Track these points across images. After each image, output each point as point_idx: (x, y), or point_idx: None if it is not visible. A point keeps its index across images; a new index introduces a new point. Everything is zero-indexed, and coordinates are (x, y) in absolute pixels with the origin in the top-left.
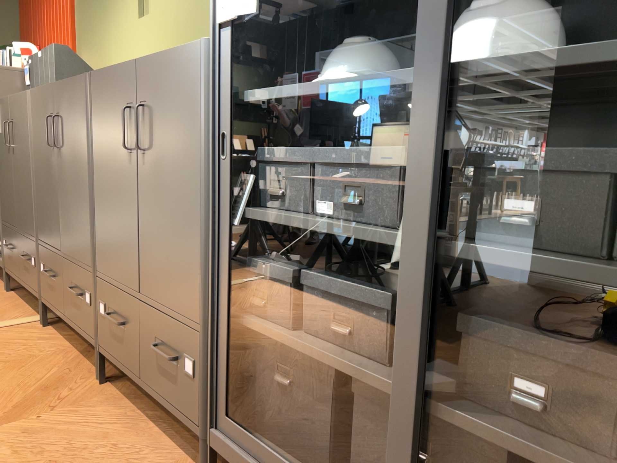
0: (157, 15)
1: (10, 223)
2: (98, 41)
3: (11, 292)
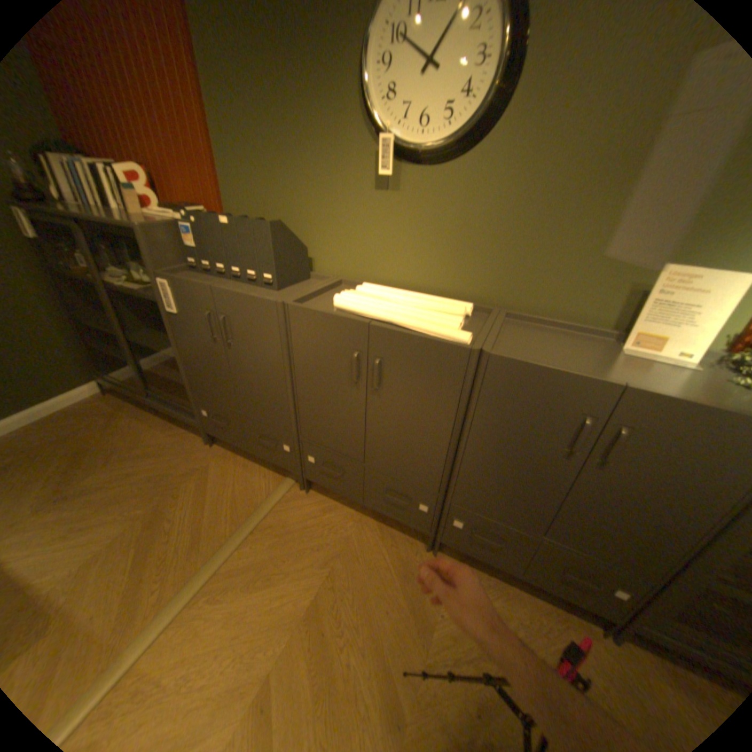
0: (418, 198)
1: (219, 402)
2: (273, 186)
3: (216, 446)
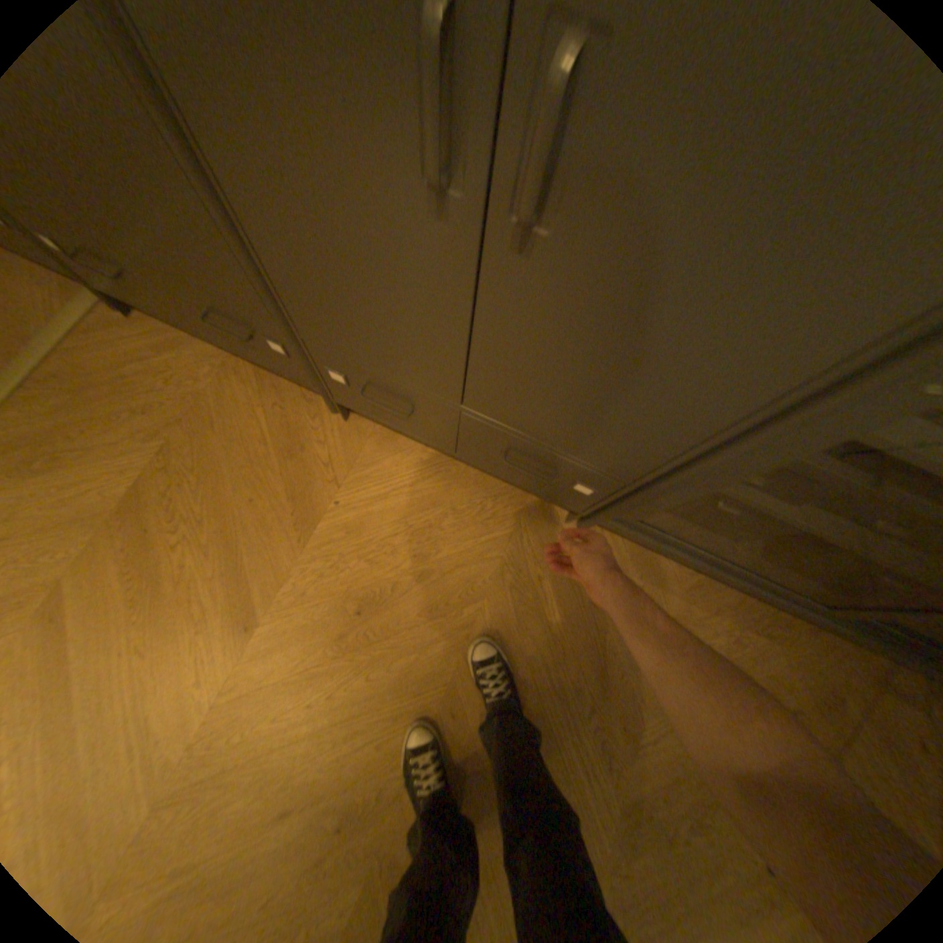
0: None
1: None
2: None
3: None
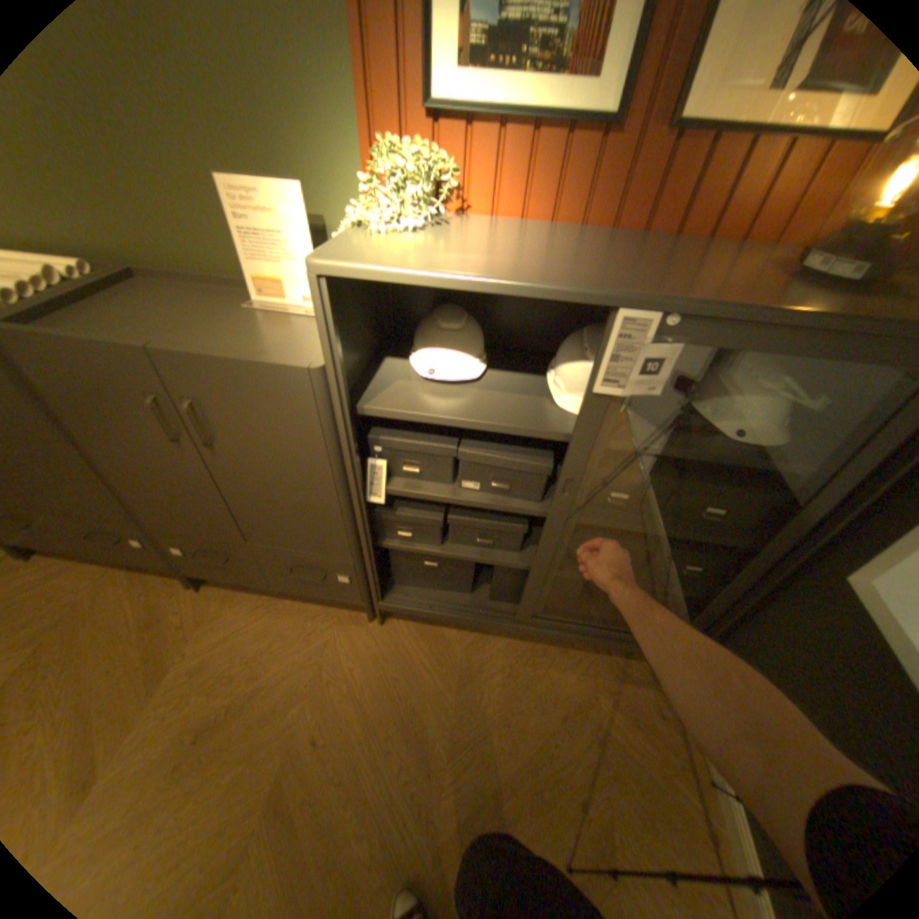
0: None
1: None
2: None
3: None
